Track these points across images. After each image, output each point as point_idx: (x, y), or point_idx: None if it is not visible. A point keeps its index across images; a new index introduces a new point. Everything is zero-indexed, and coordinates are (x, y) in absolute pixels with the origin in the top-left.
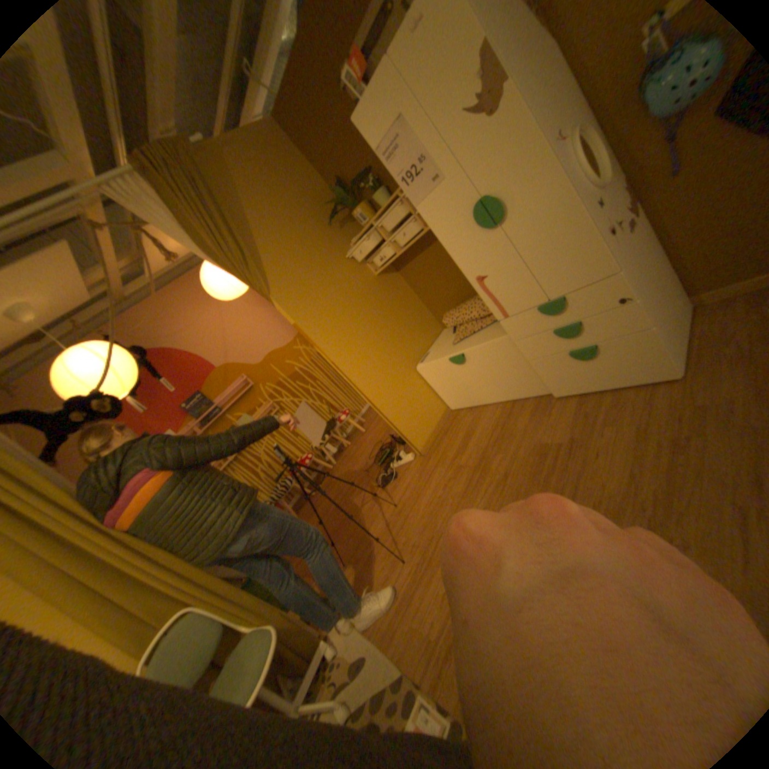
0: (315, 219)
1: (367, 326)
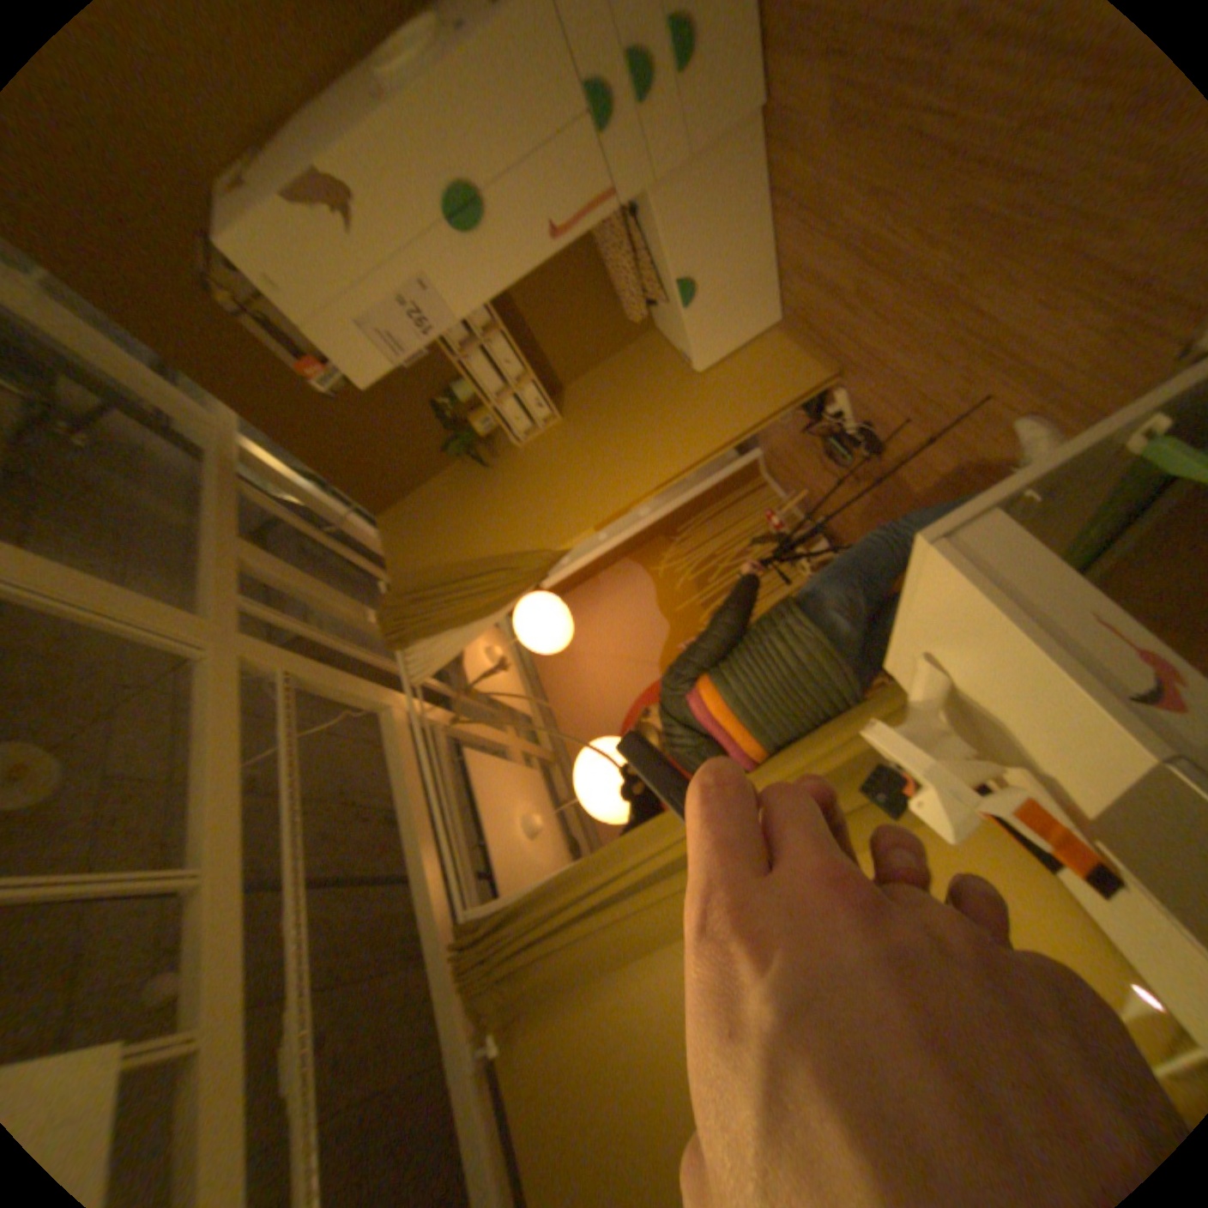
0: (484, 483)
1: (624, 434)
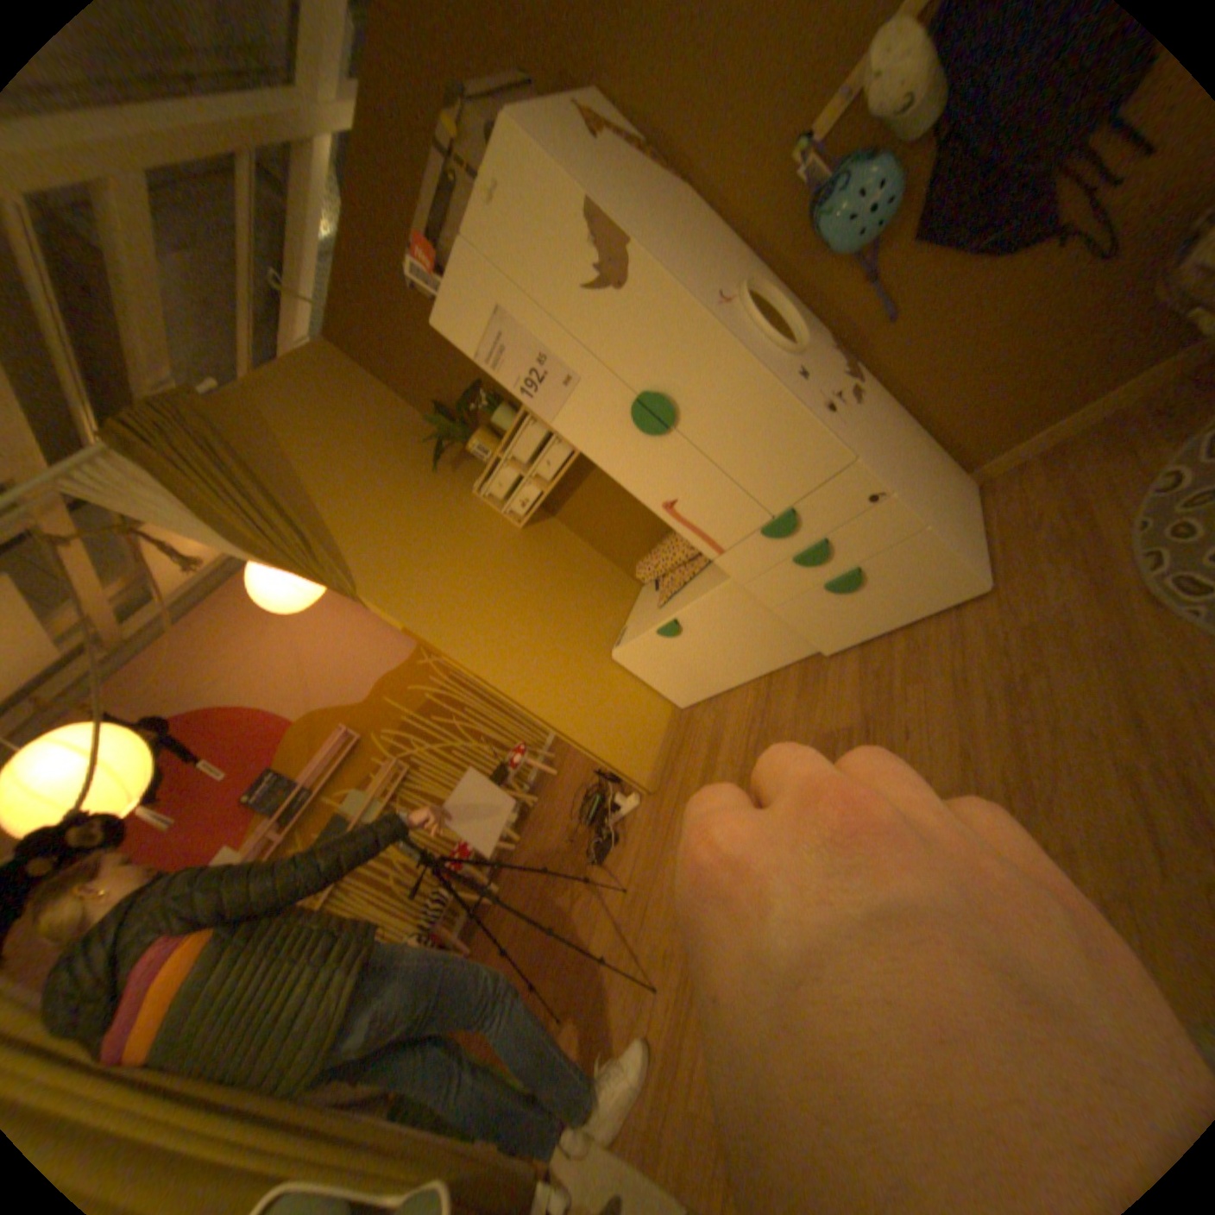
0: (412, 467)
1: (522, 608)
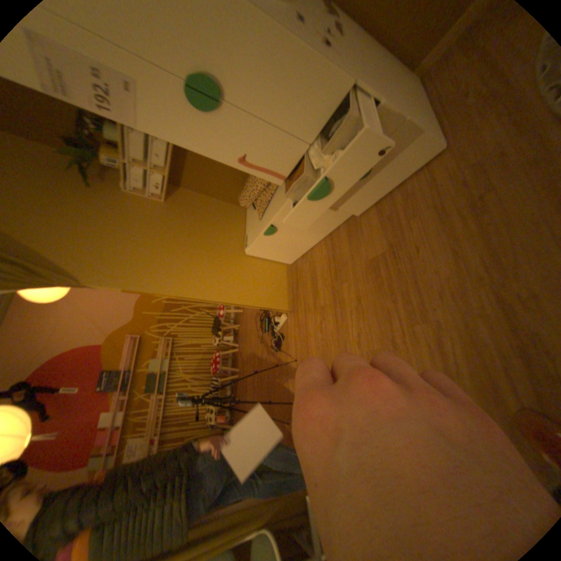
0: (75, 189)
1: (187, 249)
